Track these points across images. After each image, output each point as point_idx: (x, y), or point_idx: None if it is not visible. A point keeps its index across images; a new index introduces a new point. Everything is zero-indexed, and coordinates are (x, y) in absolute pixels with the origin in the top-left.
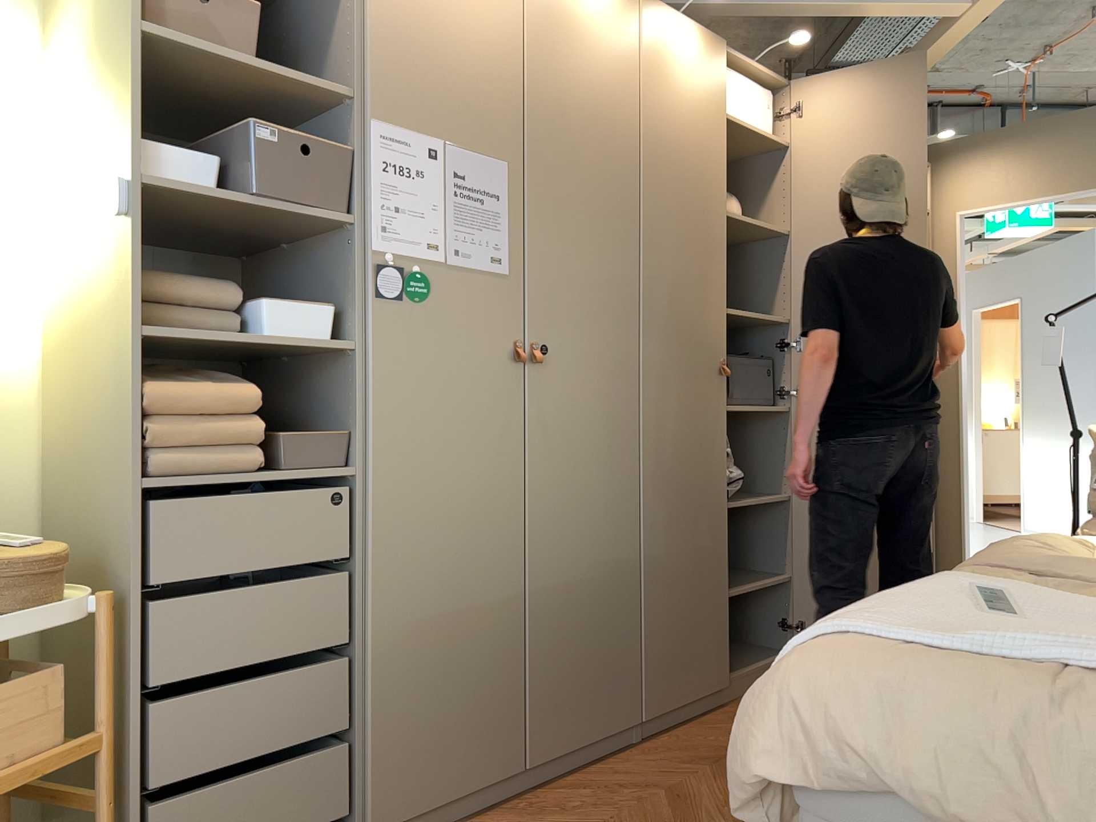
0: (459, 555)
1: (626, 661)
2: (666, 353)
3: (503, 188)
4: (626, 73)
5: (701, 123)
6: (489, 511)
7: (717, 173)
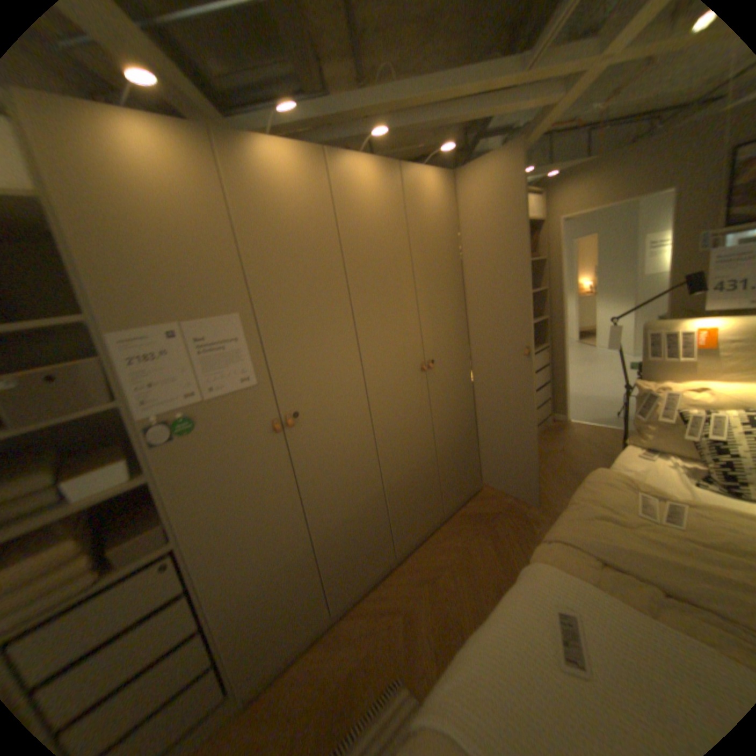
0: (261, 549)
1: (381, 539)
2: (381, 378)
3: (239, 331)
4: (322, 214)
5: (385, 226)
6: (277, 517)
7: (402, 255)
